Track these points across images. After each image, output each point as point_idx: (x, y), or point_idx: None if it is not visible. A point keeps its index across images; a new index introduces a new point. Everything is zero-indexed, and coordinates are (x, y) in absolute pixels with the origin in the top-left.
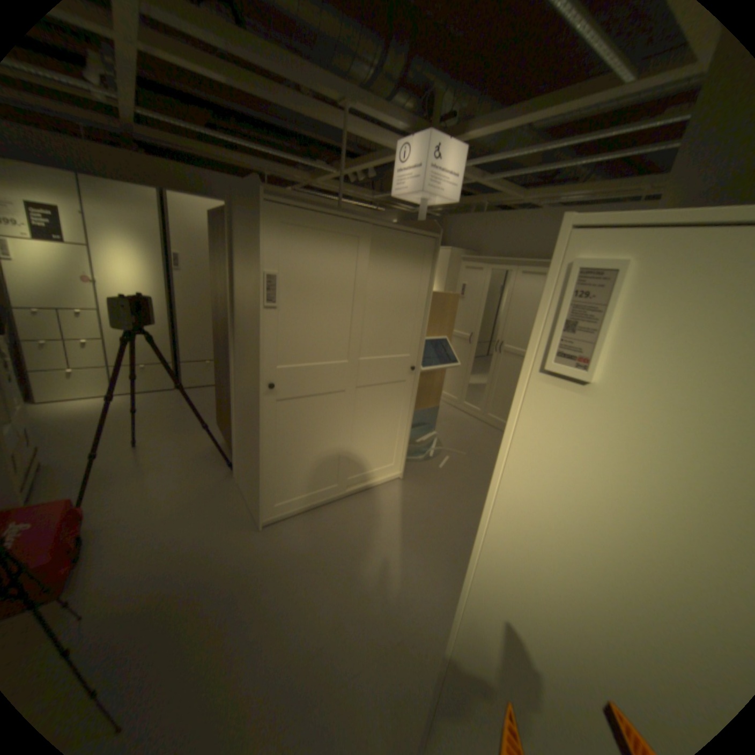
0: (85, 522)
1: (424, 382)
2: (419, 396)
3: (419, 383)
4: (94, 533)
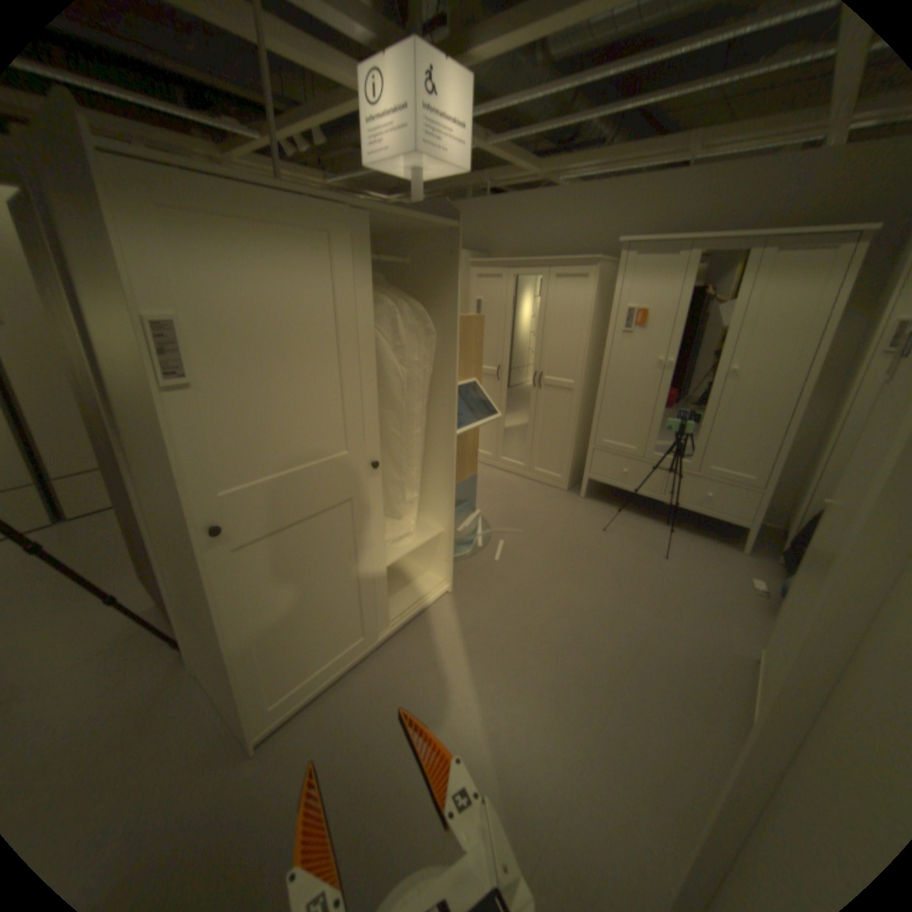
0: None
1: None
2: None
3: None
4: None
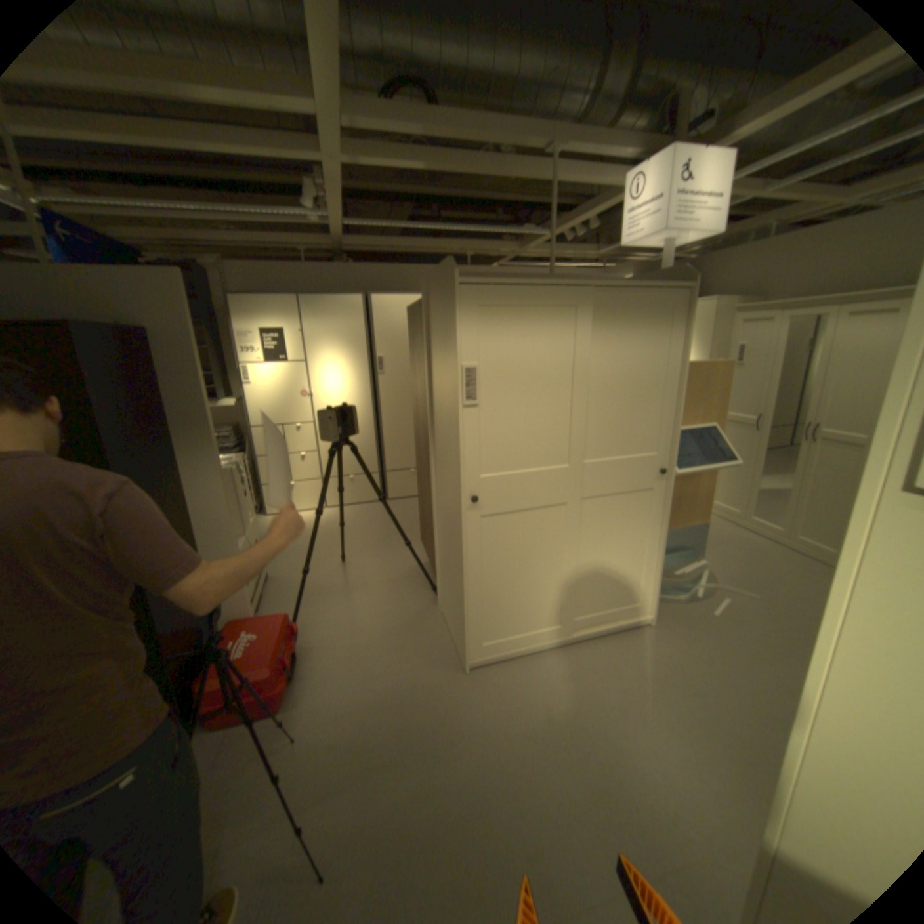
0: (299, 639)
1: (682, 489)
2: (676, 510)
3: (675, 491)
4: (307, 653)
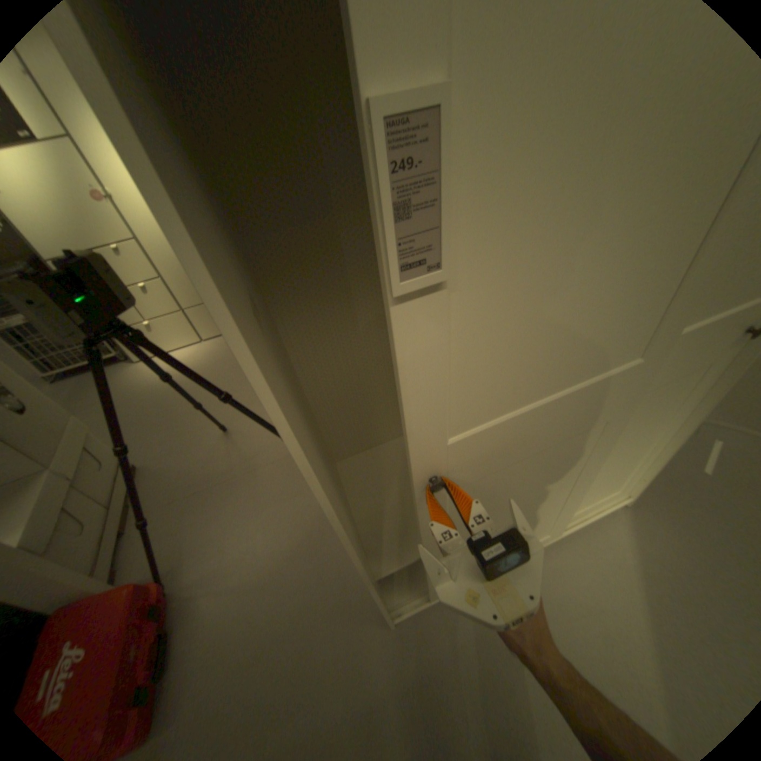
0: (175, 580)
1: None
2: None
3: None
4: (184, 605)
